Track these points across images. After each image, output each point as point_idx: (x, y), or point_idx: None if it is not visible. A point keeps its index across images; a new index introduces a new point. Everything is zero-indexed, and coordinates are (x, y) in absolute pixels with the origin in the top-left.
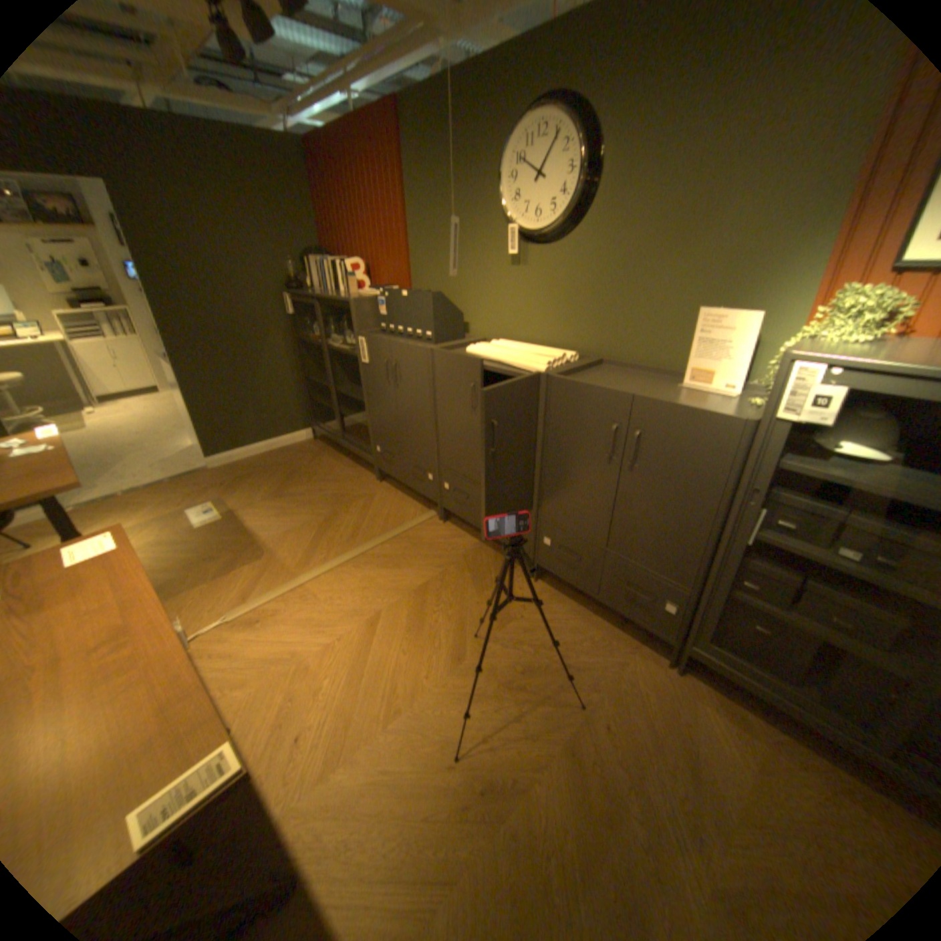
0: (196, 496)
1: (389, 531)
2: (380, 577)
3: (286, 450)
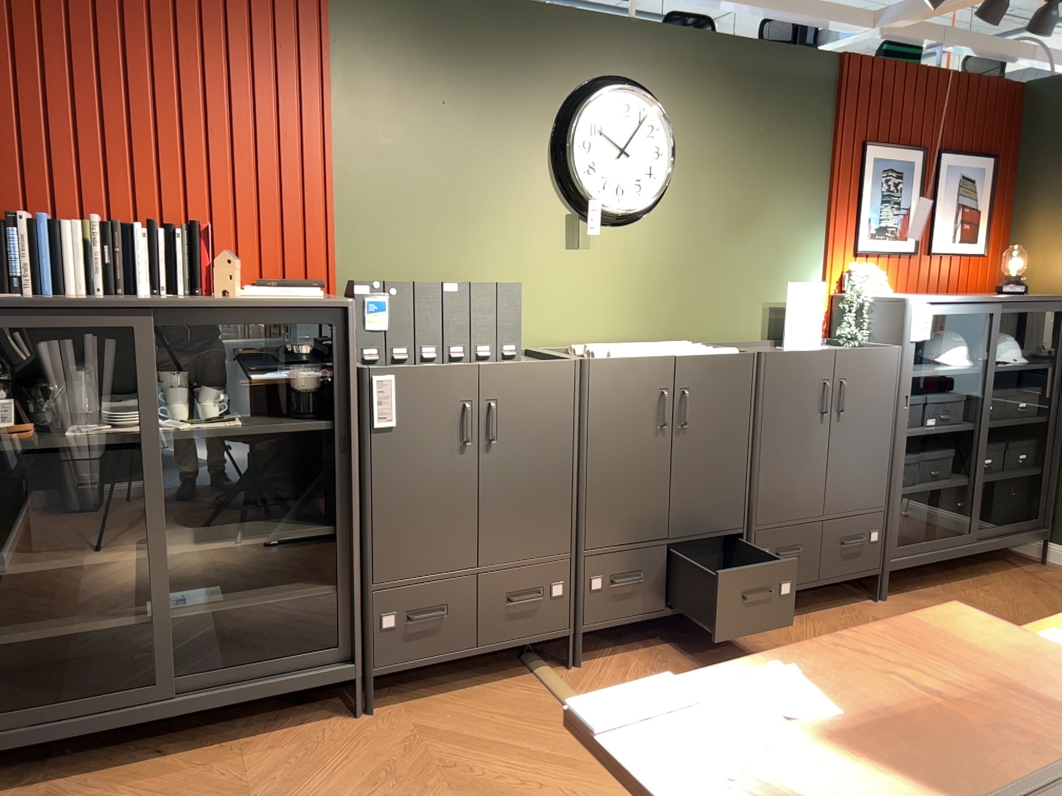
0: None
1: None
2: None
3: None
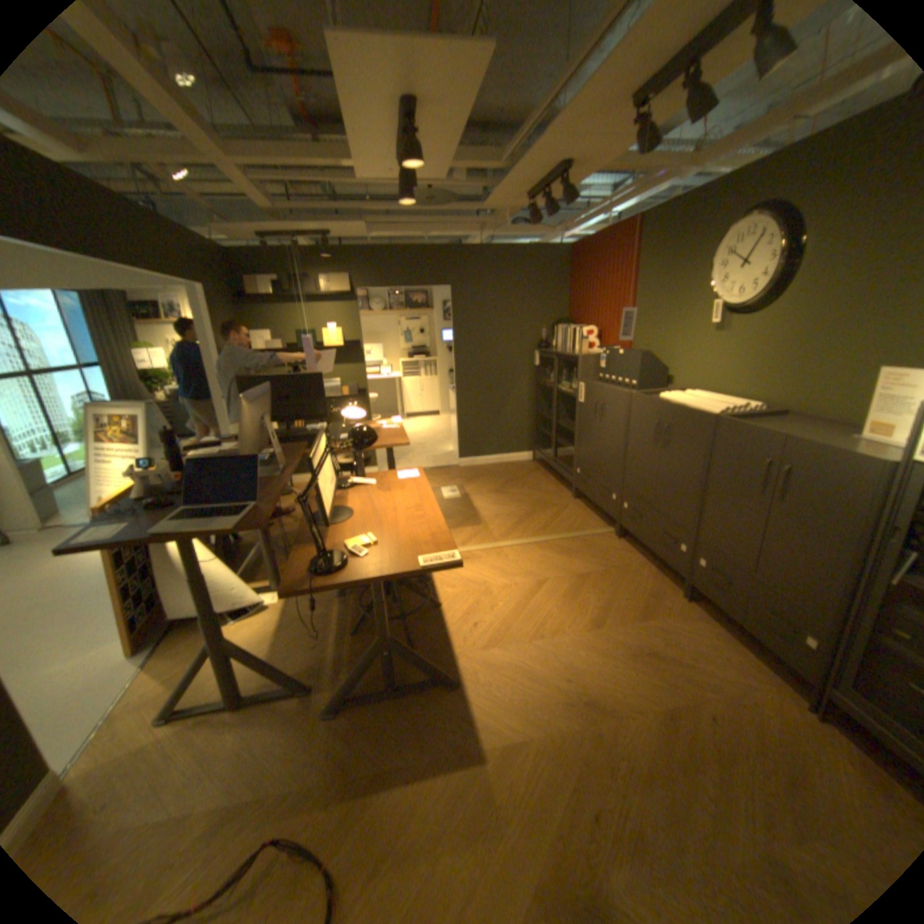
0: (448, 480)
1: (570, 532)
2: (554, 559)
3: (510, 463)
